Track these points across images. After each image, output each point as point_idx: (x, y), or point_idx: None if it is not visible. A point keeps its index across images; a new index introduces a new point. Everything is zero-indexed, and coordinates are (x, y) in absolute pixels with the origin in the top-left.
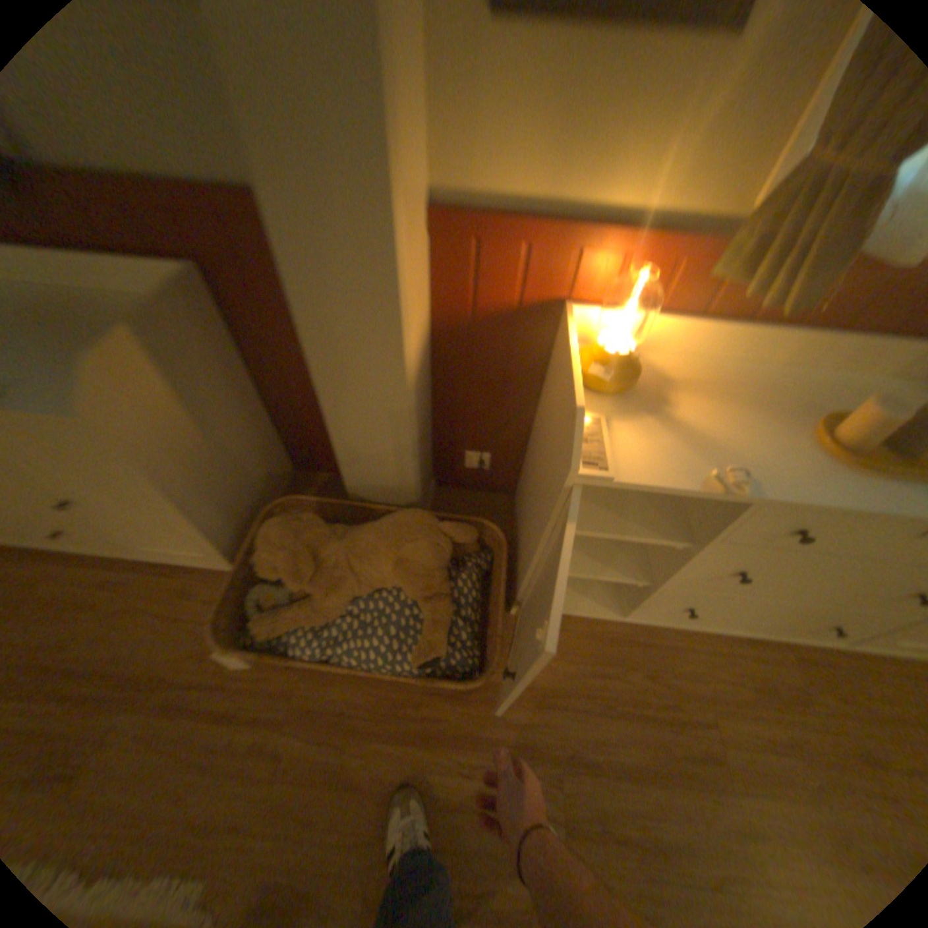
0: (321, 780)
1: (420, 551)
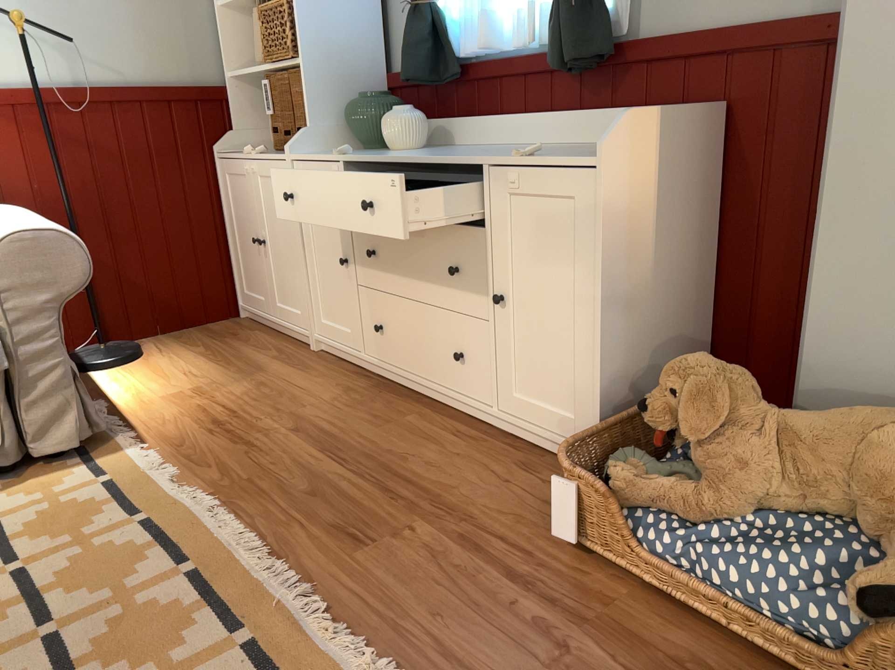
0: None
1: None
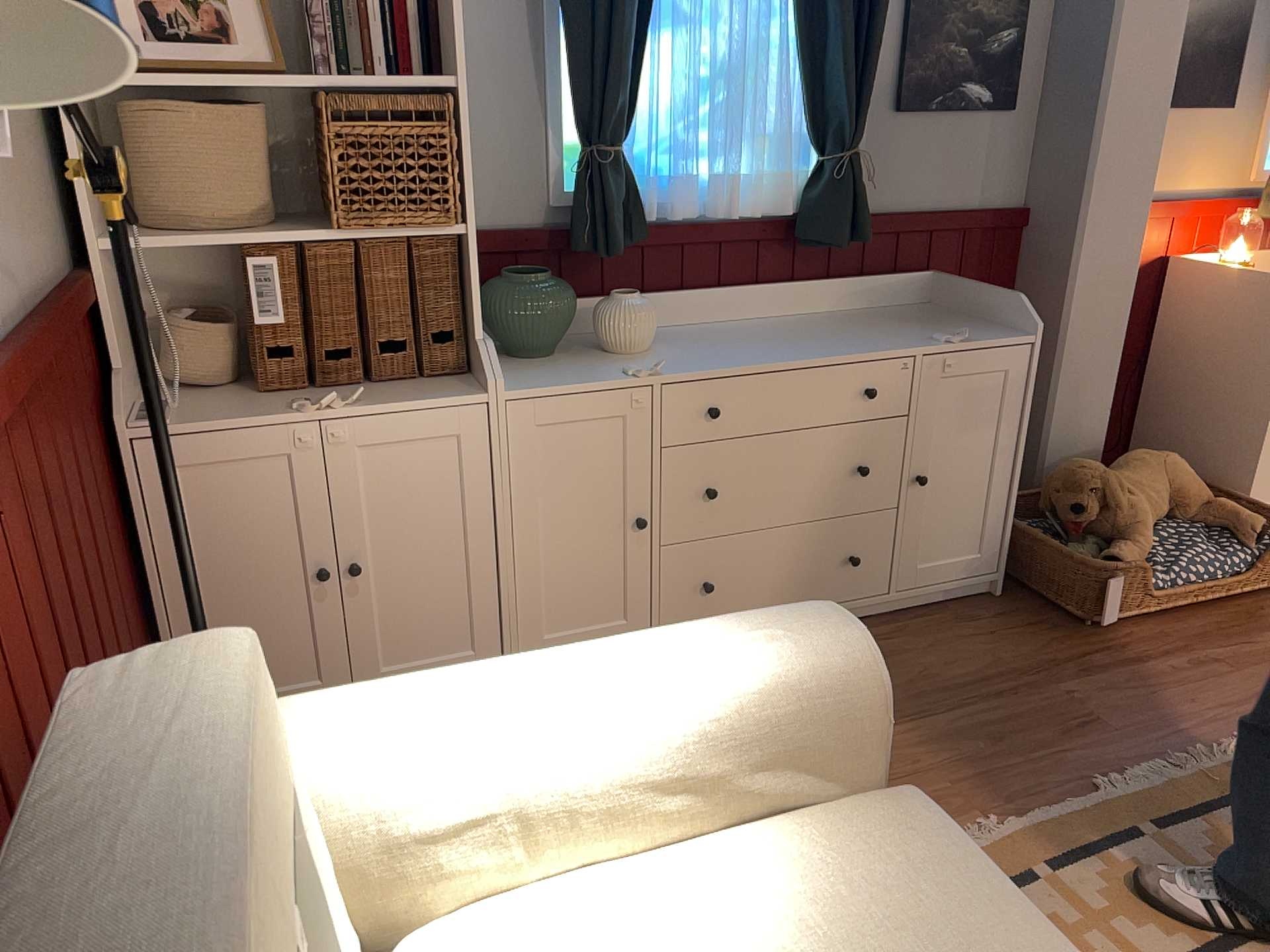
0: (1268, 658)
1: (1178, 462)
